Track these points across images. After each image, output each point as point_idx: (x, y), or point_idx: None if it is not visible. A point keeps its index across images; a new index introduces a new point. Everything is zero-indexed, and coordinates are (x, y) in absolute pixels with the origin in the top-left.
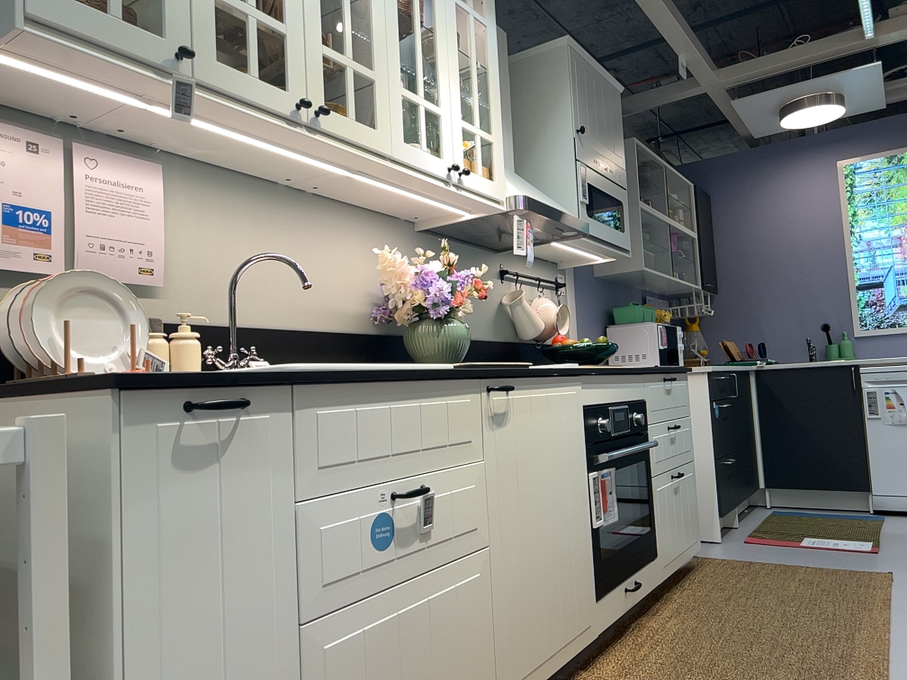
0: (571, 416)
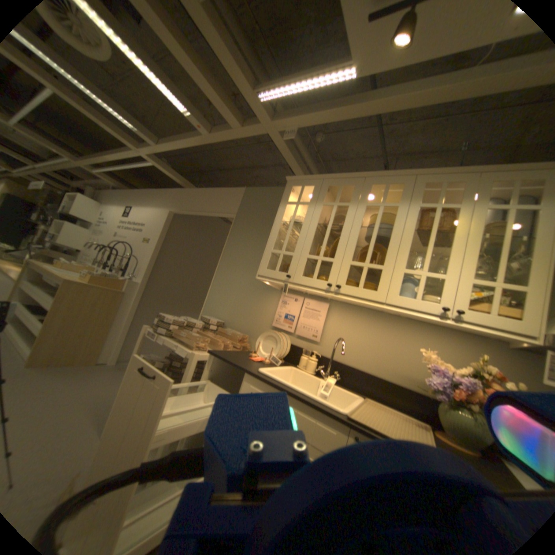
0: None
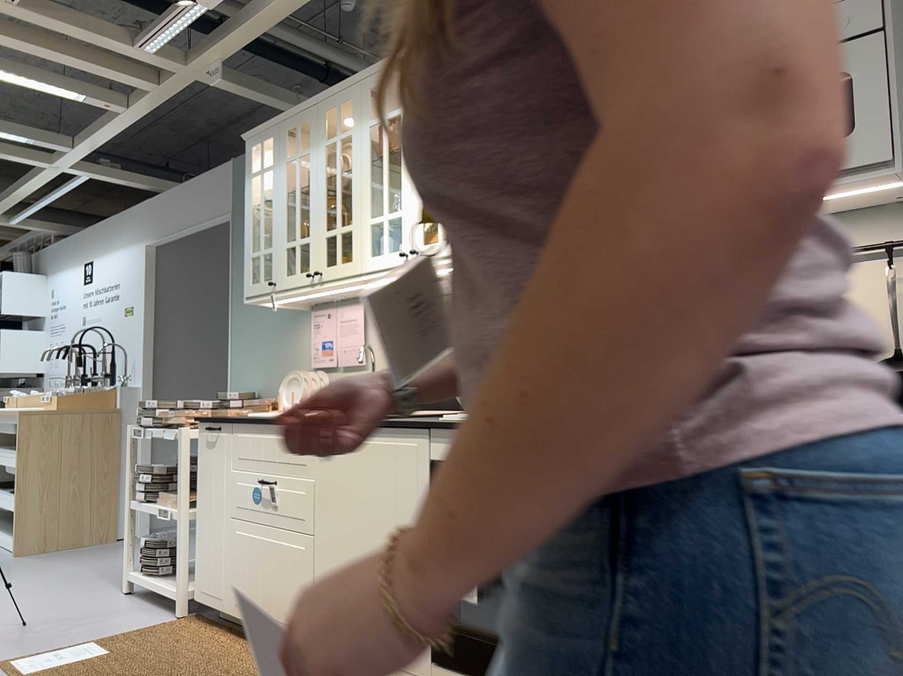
0: (404, 466)
